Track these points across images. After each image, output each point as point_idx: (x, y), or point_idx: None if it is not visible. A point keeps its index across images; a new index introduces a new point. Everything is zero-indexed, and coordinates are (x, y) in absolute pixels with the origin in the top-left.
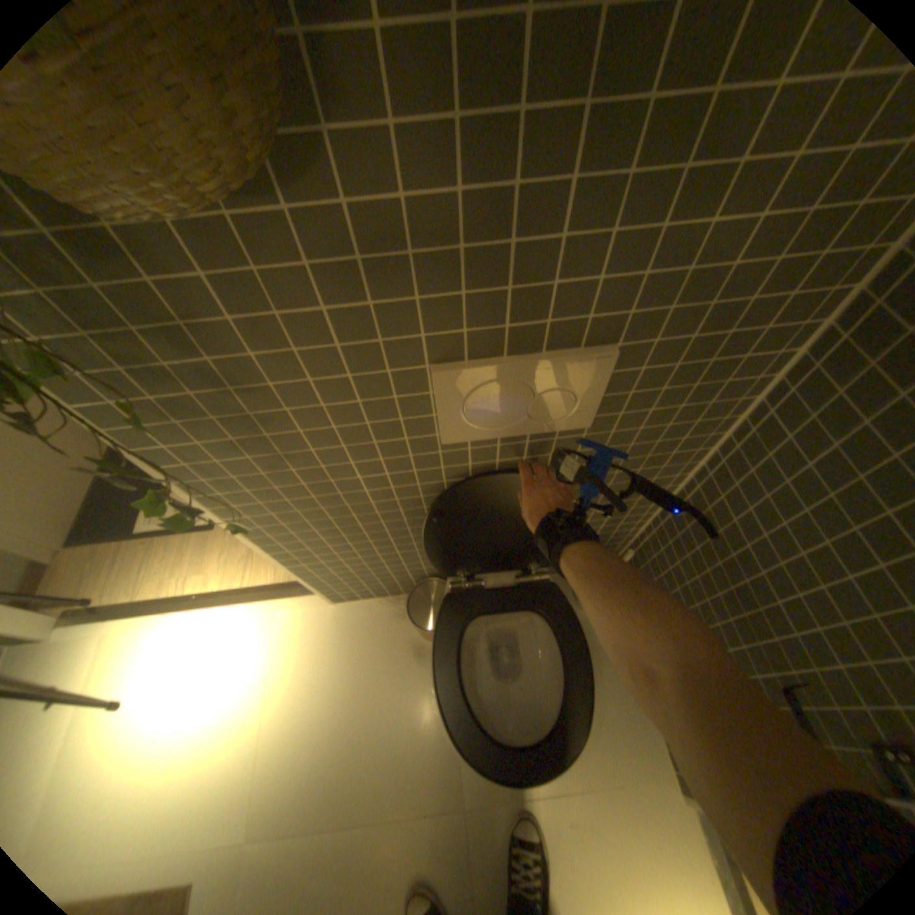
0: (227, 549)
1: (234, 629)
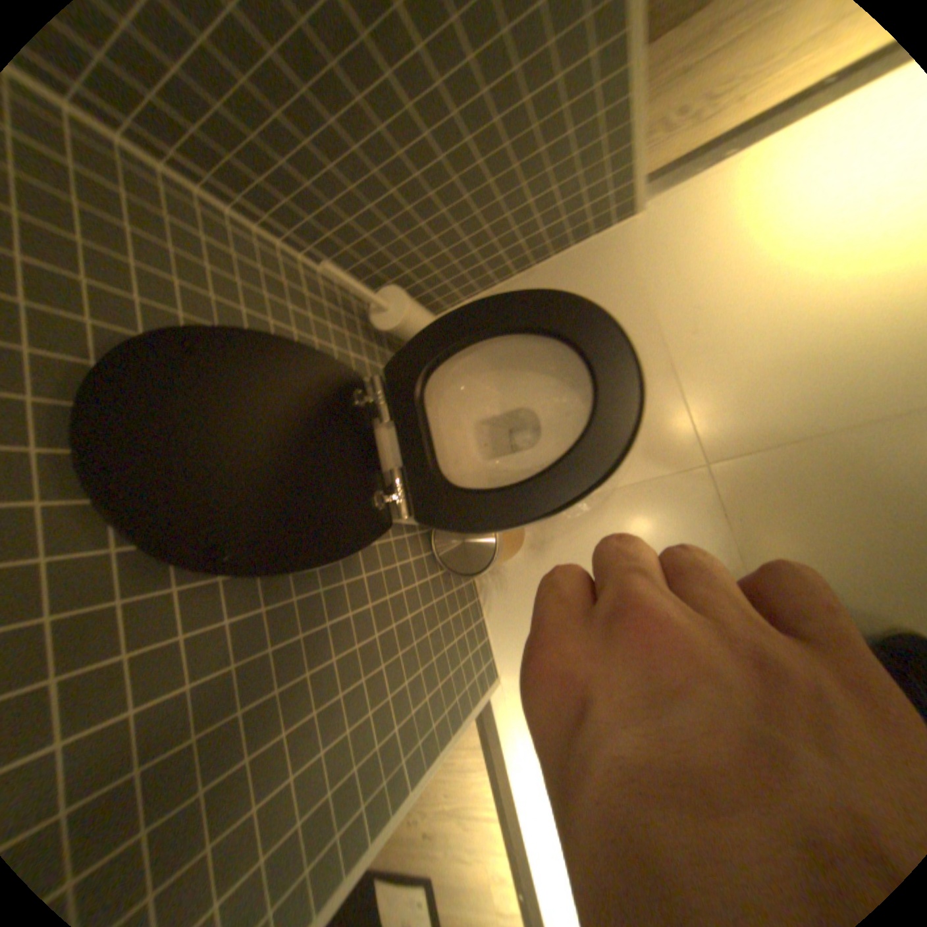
0: (447, 846)
1: (544, 820)
